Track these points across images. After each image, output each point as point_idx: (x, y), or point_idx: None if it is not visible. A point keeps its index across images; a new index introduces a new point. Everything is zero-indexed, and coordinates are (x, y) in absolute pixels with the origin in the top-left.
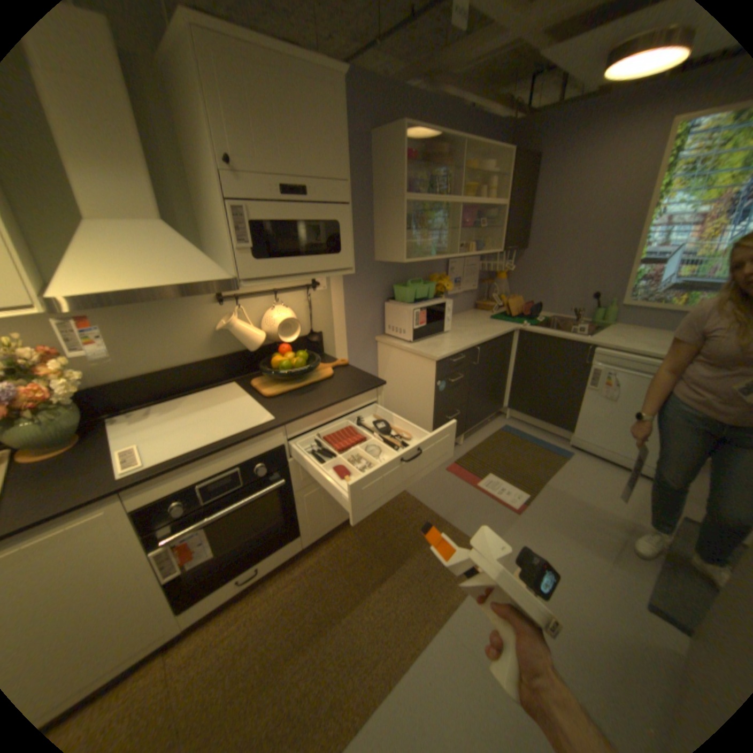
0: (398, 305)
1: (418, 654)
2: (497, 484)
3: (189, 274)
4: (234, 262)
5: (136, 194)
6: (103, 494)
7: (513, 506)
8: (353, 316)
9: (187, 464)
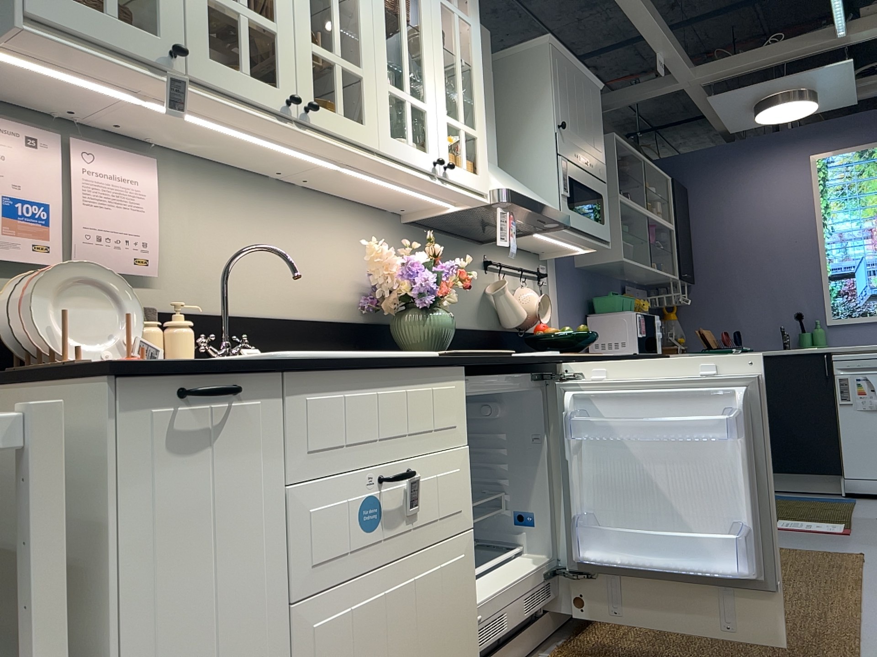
0: (608, 316)
1: (860, 603)
2: (796, 523)
3: (547, 203)
4: (560, 206)
5: (492, 144)
6: (561, 357)
7: (834, 530)
8: (566, 325)
9: (590, 361)
